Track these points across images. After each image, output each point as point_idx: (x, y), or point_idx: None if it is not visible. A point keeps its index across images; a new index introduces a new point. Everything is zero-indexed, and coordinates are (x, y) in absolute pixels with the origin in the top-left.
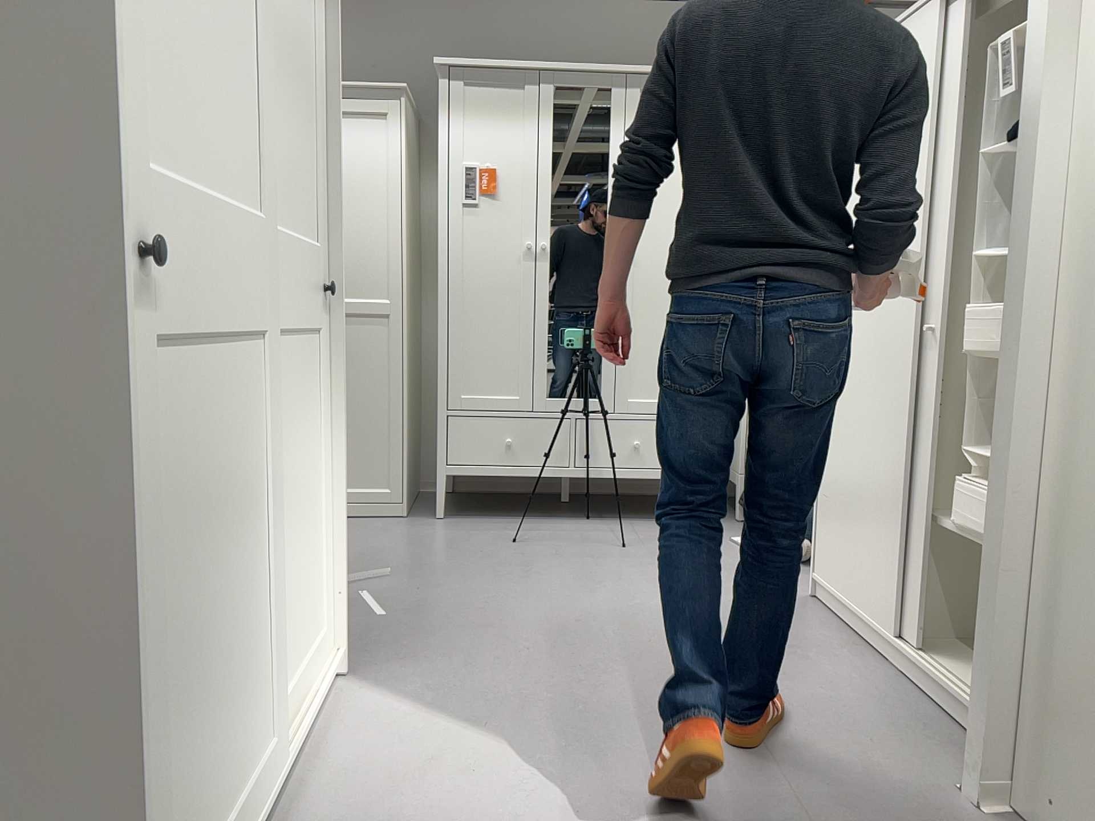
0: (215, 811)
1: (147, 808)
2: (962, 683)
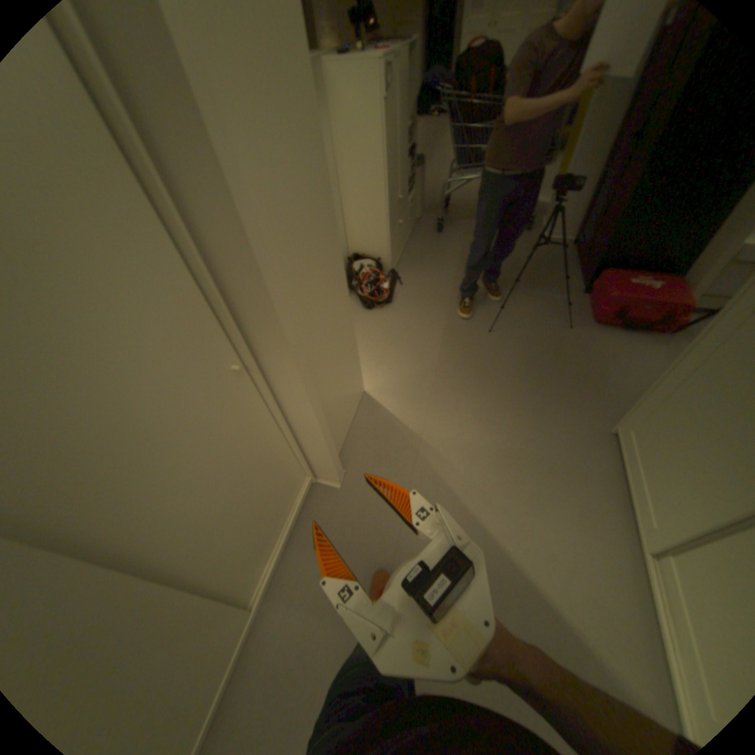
0: (649, 468)
1: (654, 405)
2: (280, 535)
